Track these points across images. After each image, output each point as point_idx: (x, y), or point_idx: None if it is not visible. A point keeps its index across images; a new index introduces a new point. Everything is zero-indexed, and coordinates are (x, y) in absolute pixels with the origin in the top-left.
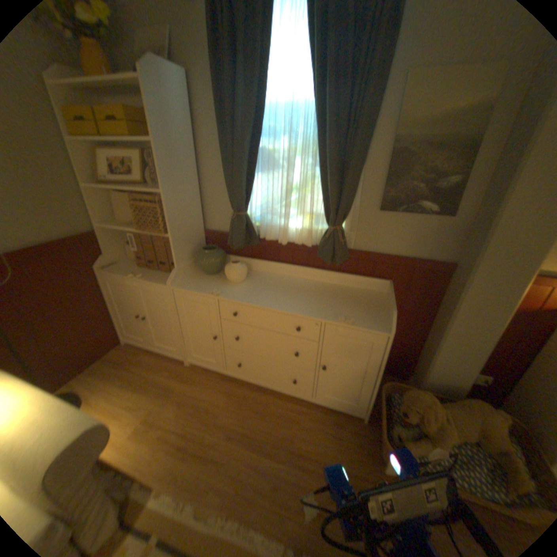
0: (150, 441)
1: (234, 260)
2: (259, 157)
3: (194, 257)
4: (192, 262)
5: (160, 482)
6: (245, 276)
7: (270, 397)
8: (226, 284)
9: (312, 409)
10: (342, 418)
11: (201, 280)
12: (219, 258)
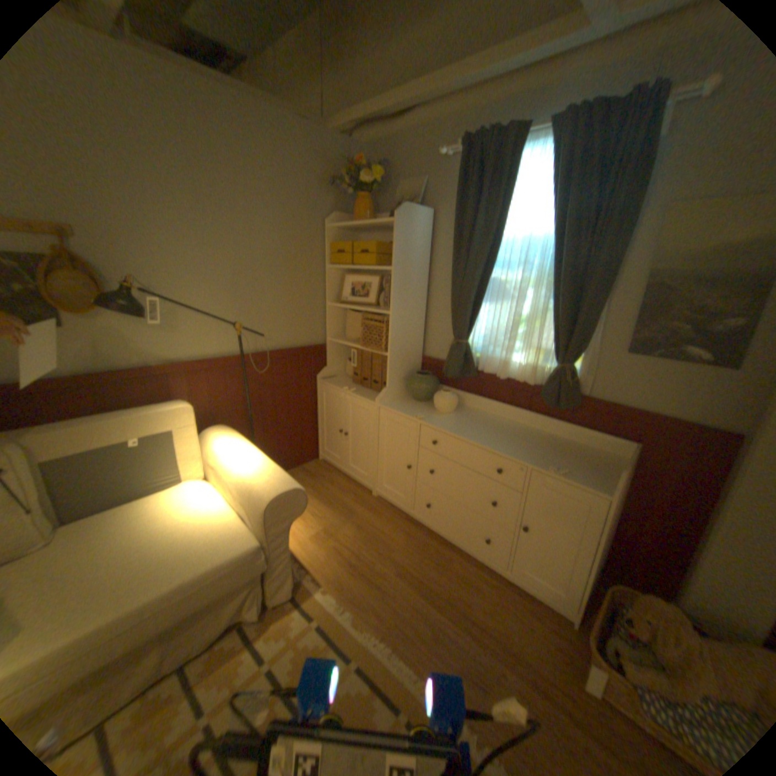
0: (326, 550)
1: (445, 390)
2: (489, 287)
3: (405, 382)
4: (403, 386)
5: (328, 586)
6: (454, 409)
7: (457, 557)
8: (432, 413)
9: (505, 587)
10: (543, 611)
11: (407, 405)
12: (430, 386)
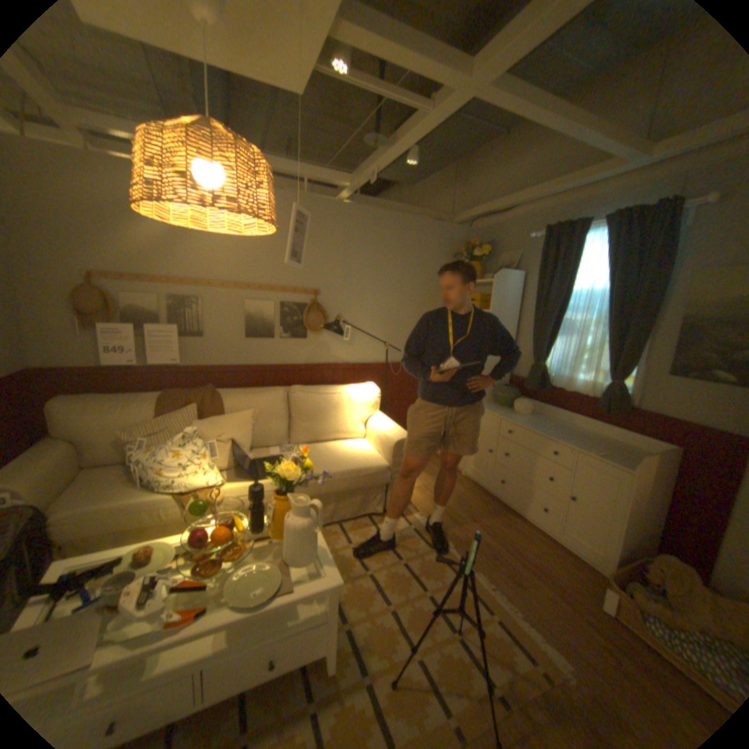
0: (424, 496)
1: (523, 398)
2: (561, 325)
3: (494, 392)
4: (492, 395)
5: (424, 514)
6: (529, 412)
7: (521, 522)
8: (511, 413)
9: (557, 548)
10: (586, 568)
11: (493, 407)
12: (512, 394)
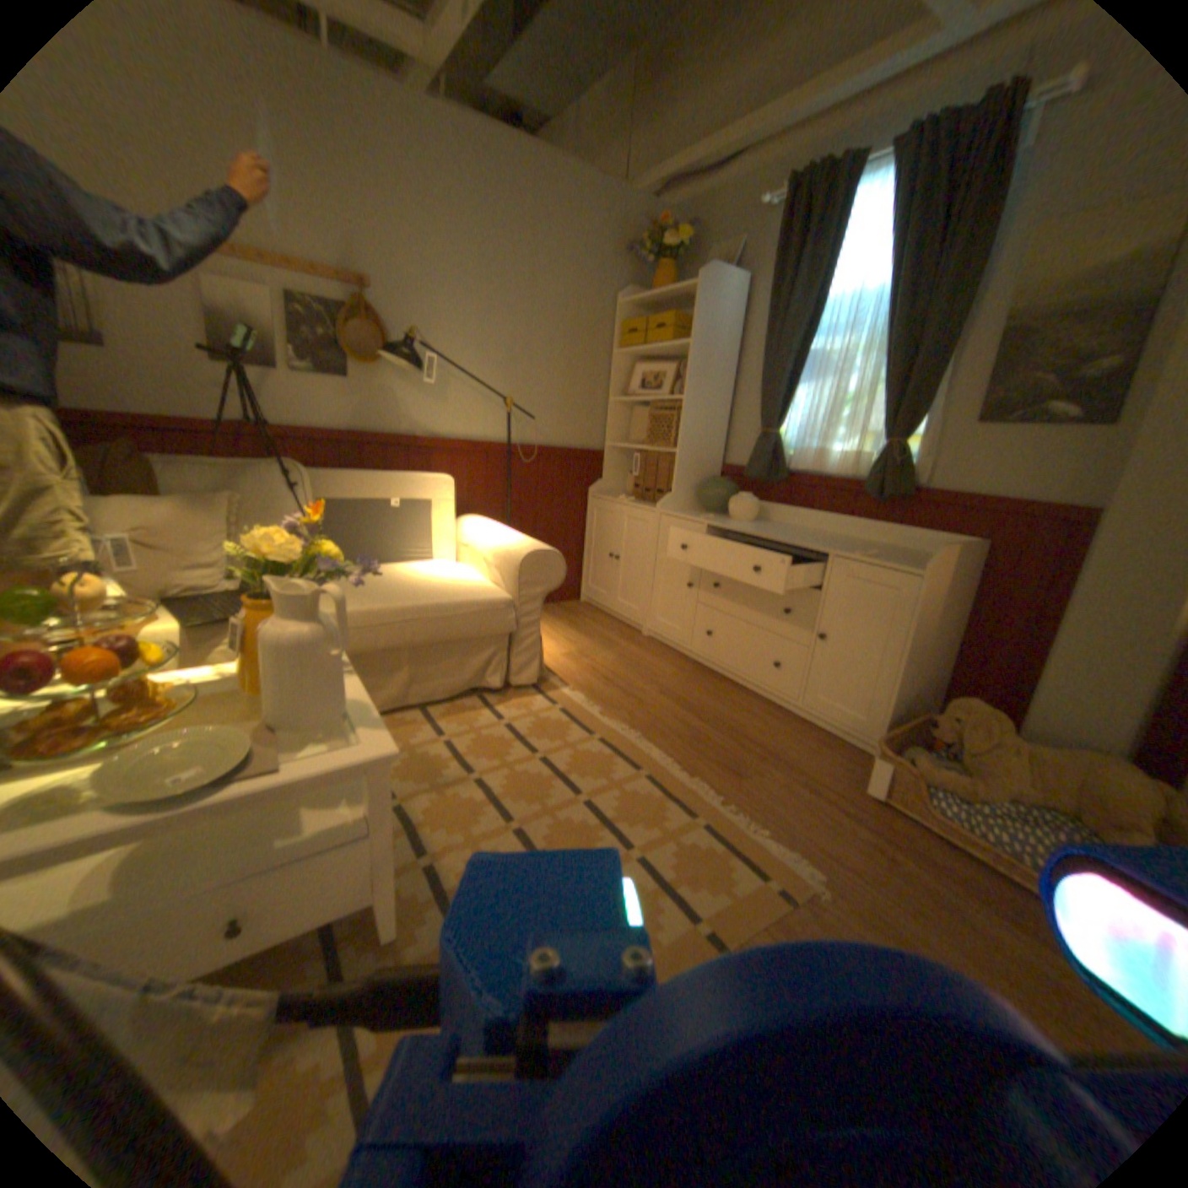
0: (578, 664)
1: (744, 493)
2: (809, 359)
3: (696, 491)
4: (692, 496)
5: (576, 687)
6: (752, 515)
7: (737, 691)
8: (723, 519)
9: (793, 721)
10: (837, 744)
11: (695, 513)
12: (726, 490)
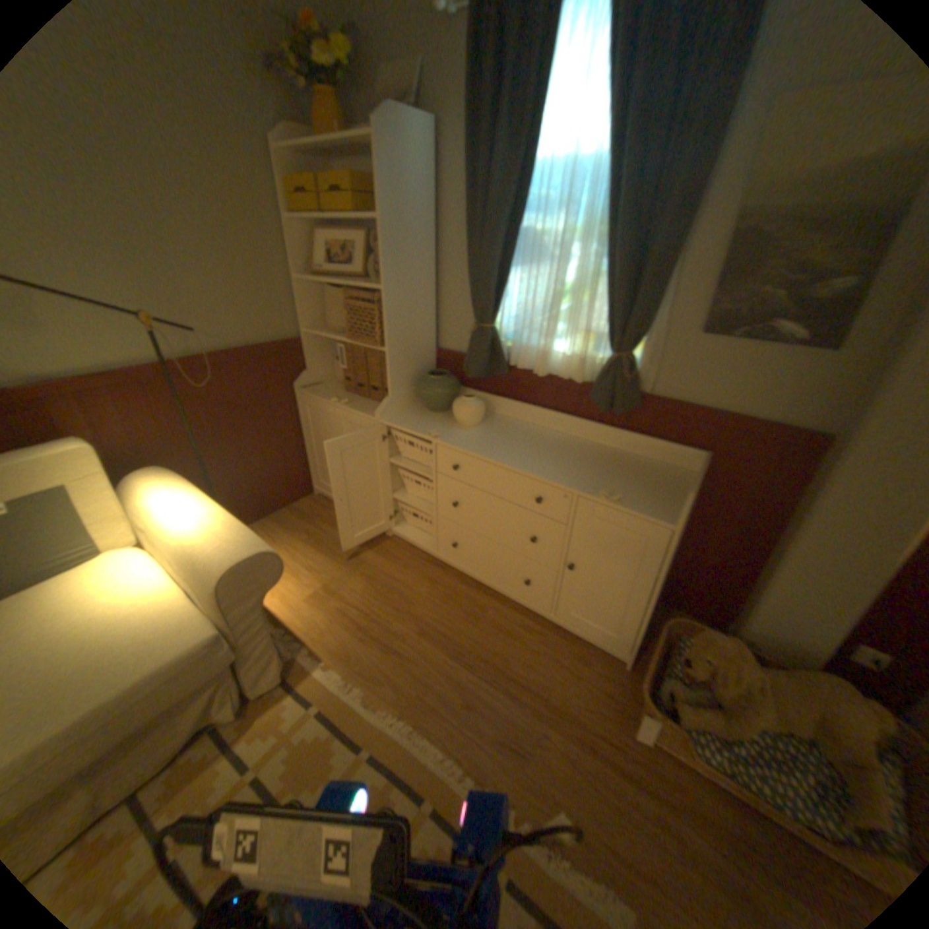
0: (328, 612)
1: (468, 395)
2: (521, 243)
3: (416, 386)
4: (413, 392)
5: (331, 658)
6: (481, 419)
7: (492, 601)
8: (452, 427)
9: (549, 631)
10: (592, 654)
11: (420, 417)
12: (448, 390)
